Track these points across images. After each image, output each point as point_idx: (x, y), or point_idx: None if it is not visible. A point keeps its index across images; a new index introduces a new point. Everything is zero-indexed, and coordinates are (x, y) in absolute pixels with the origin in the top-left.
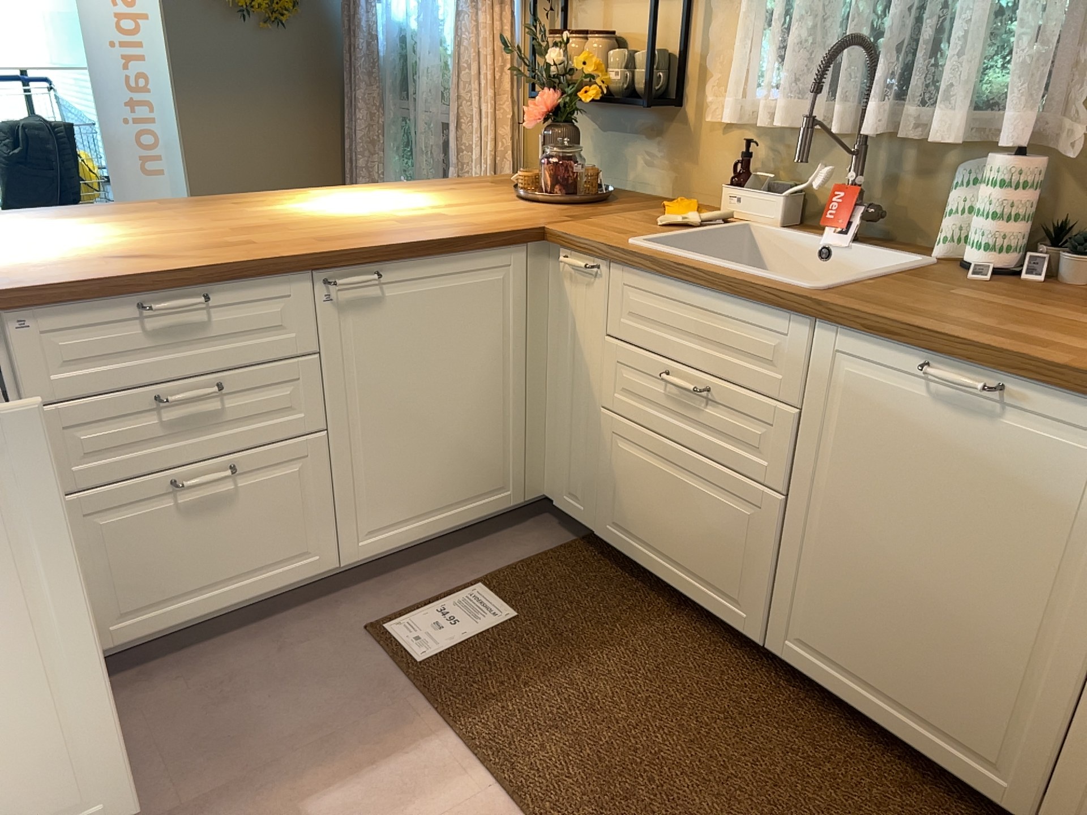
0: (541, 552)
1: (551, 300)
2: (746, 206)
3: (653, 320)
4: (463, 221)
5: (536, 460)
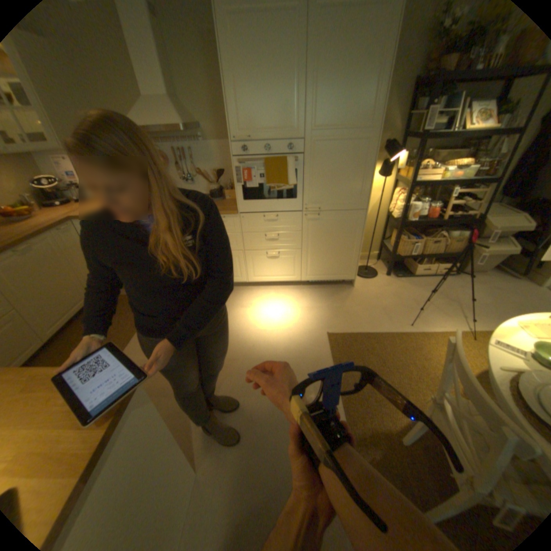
0: None
1: None
2: None
3: None
4: None
5: None
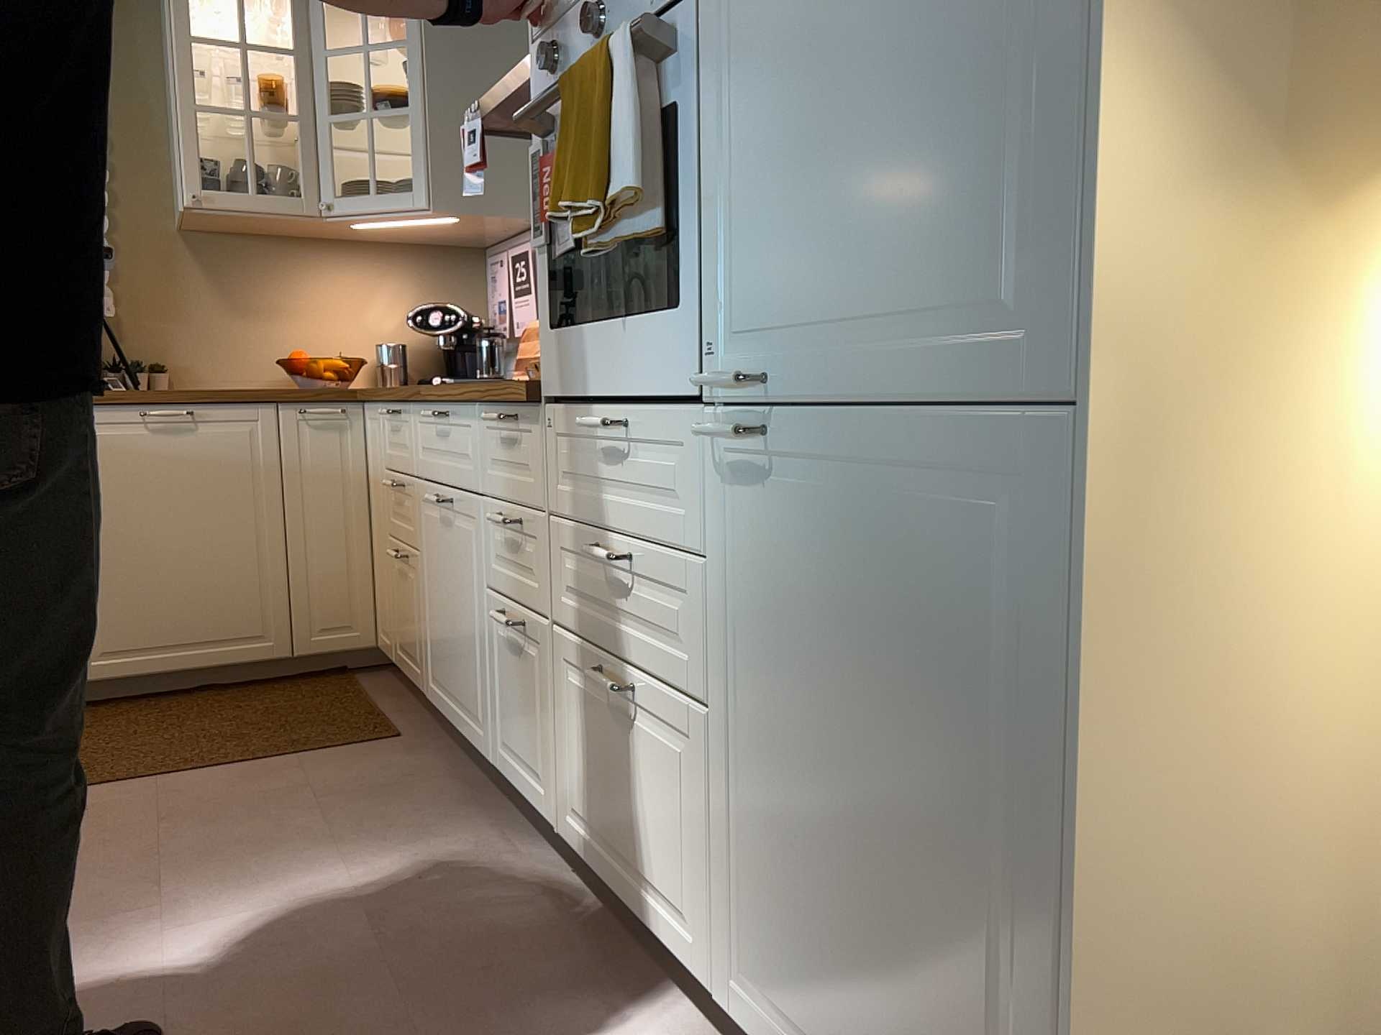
0: None
1: None
2: None
3: None
4: None
5: None
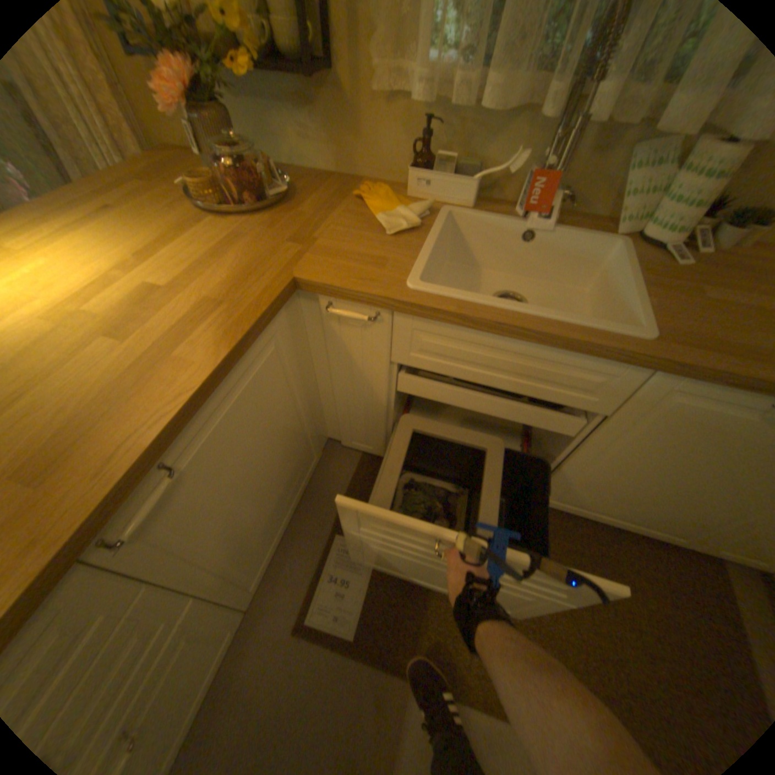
0: (351, 479)
1: (311, 331)
2: (439, 187)
3: (451, 357)
4: (194, 297)
5: (322, 427)
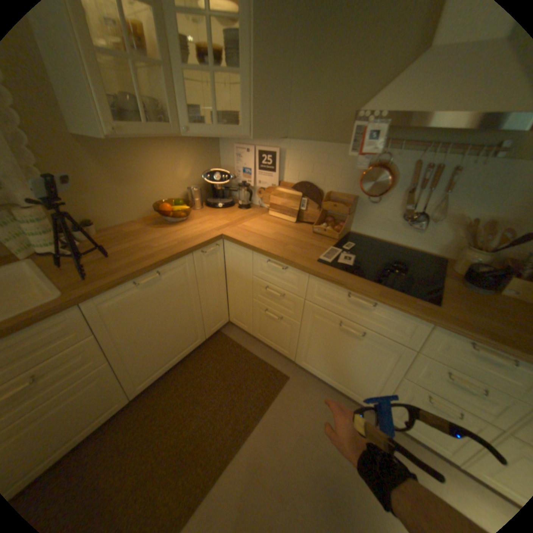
0: None
1: None
2: None
3: None
4: None
5: None
